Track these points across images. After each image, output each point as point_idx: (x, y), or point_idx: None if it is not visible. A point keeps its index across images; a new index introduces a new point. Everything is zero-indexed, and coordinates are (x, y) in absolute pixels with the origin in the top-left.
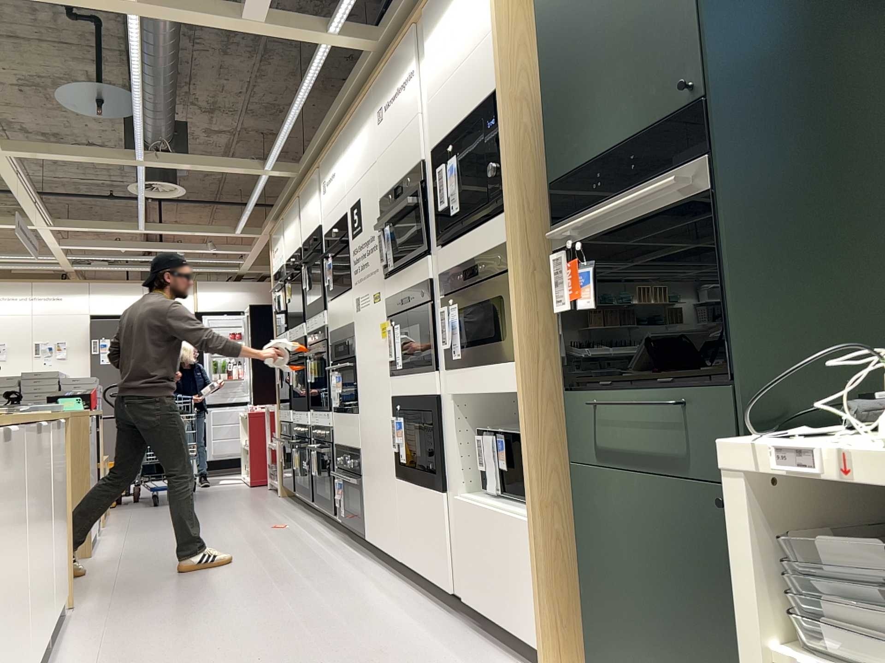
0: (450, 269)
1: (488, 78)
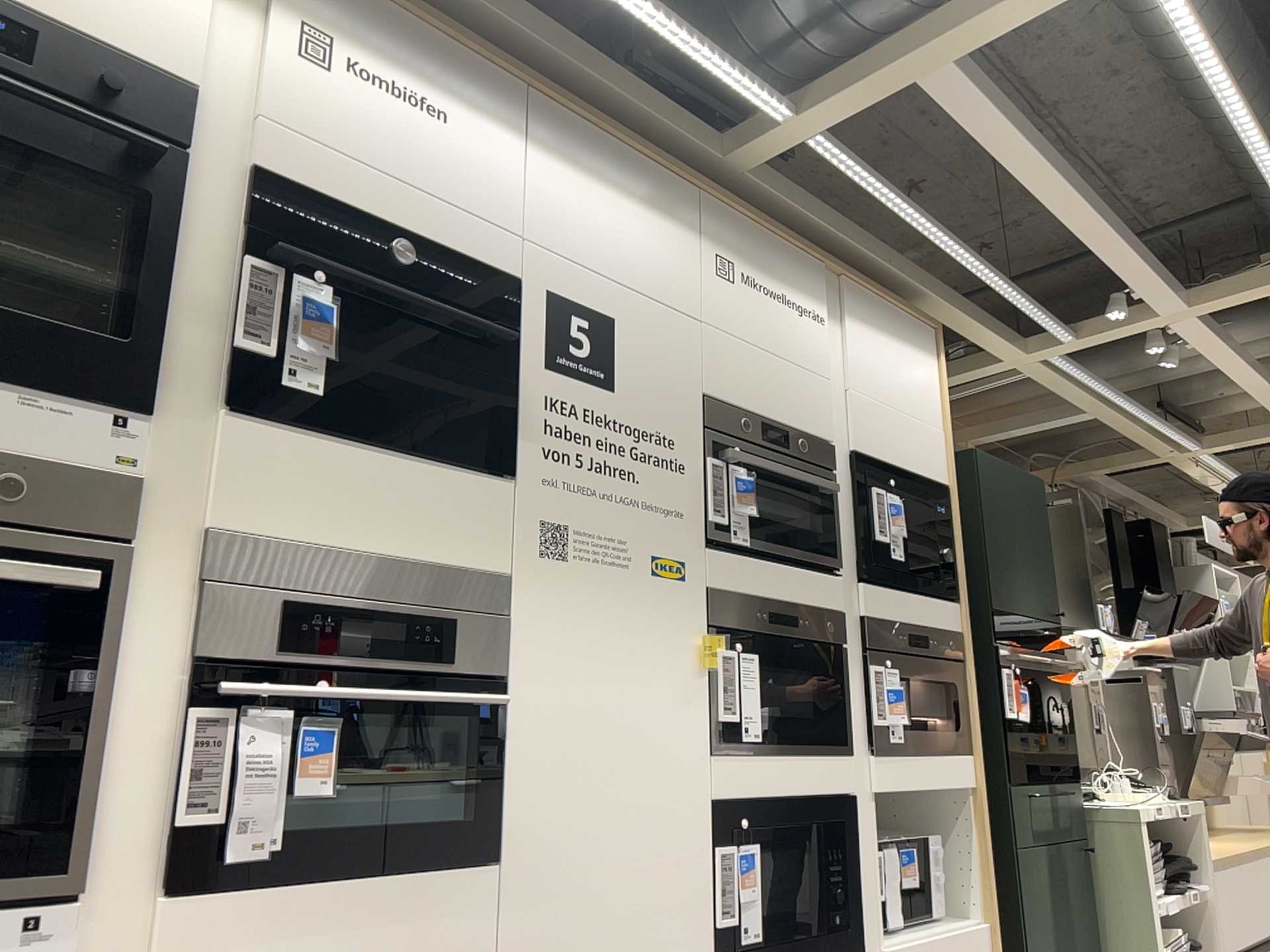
0: (880, 618)
1: (935, 462)
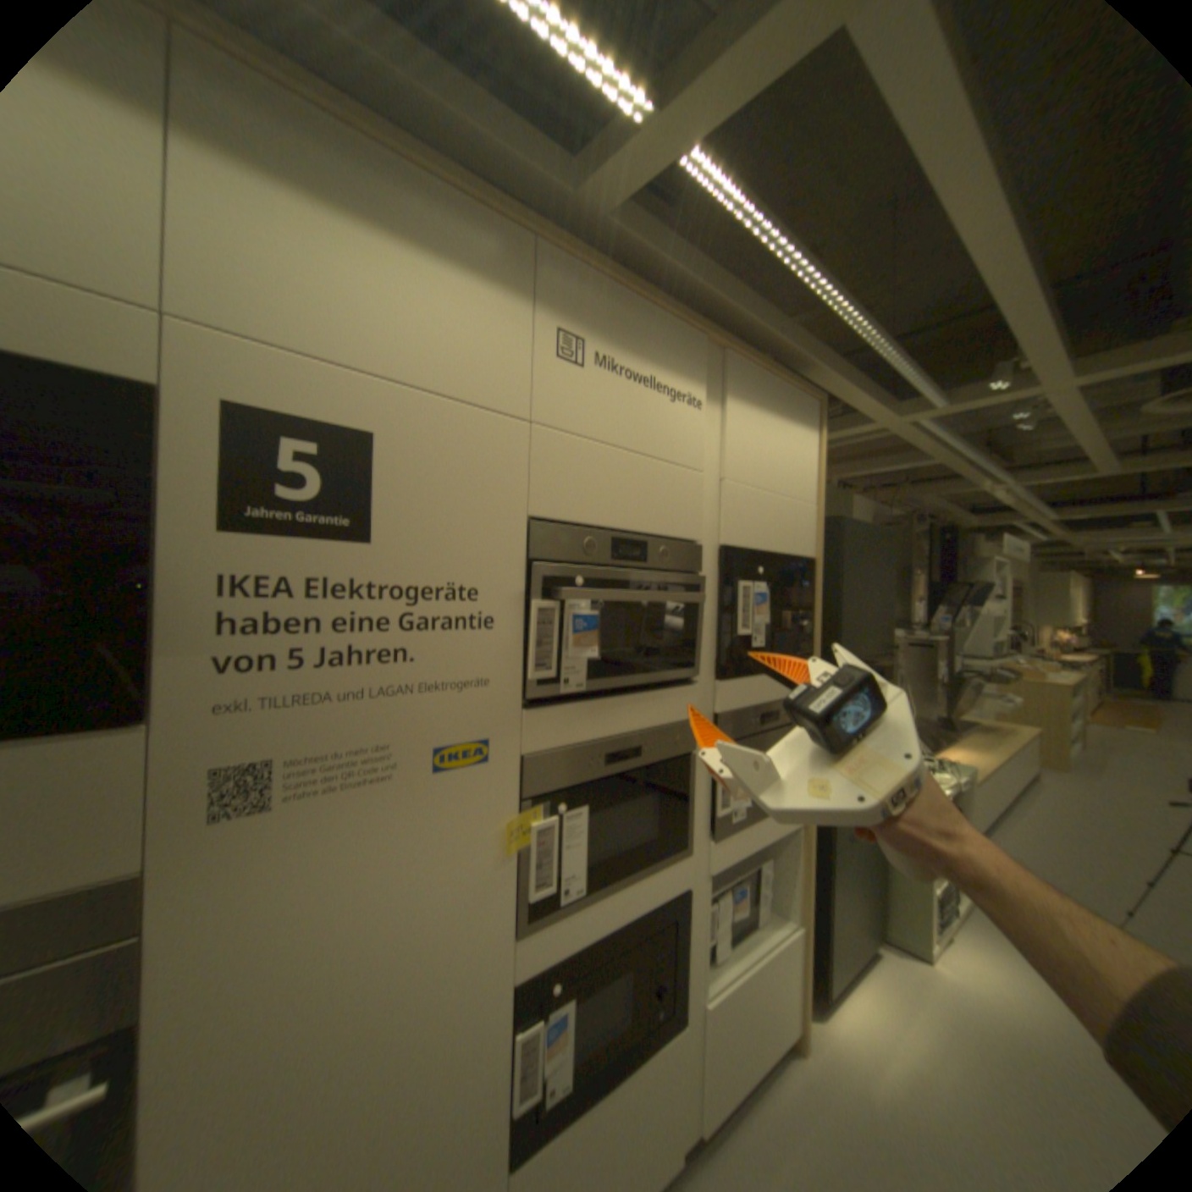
0: (733, 712)
1: (805, 540)
